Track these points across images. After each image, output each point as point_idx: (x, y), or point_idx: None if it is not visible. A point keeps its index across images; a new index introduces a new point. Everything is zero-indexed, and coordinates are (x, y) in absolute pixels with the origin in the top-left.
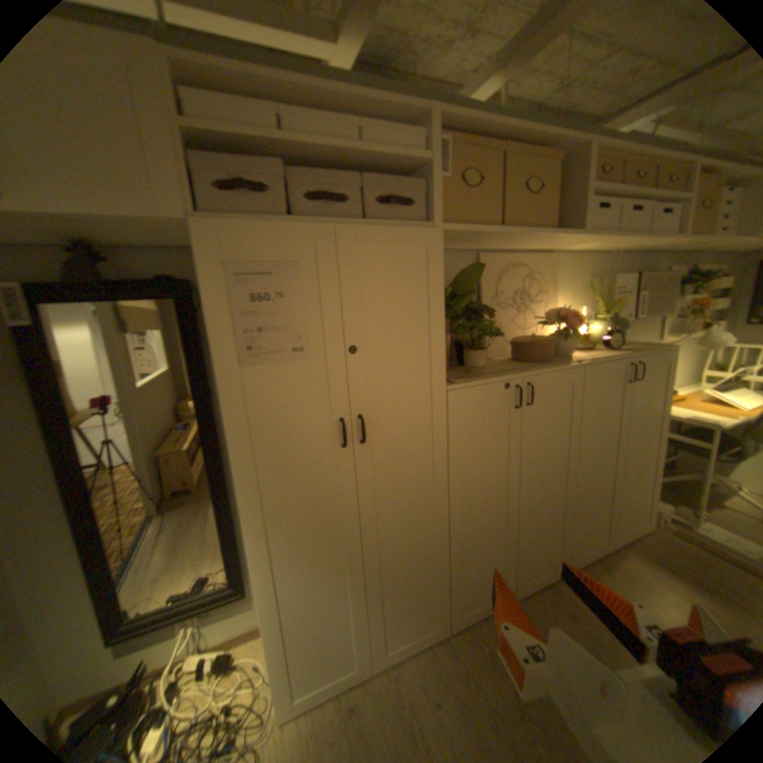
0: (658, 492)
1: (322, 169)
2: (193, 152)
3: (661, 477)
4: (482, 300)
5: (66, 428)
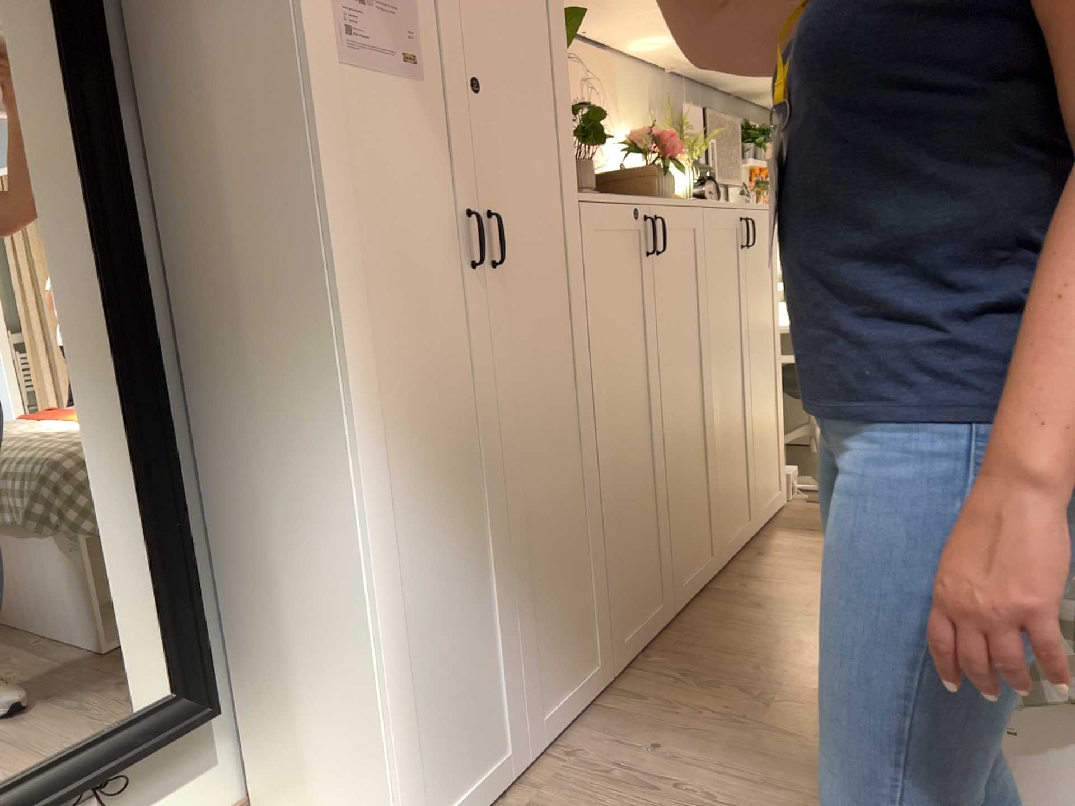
0: (779, 433)
1: None
2: None
3: (780, 408)
4: None
5: None
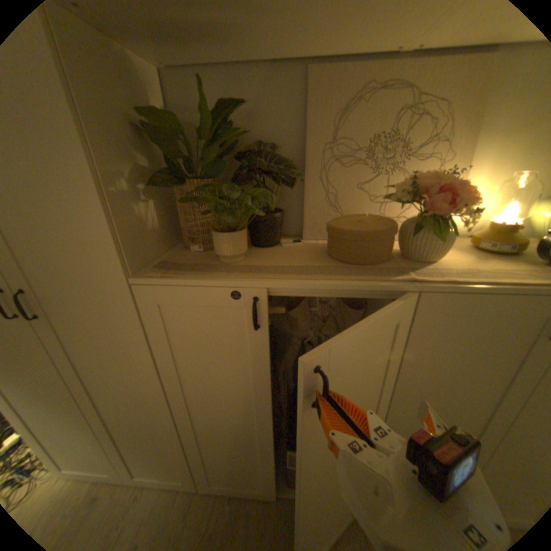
0: None
1: None
2: None
3: None
4: (308, 149)
5: None
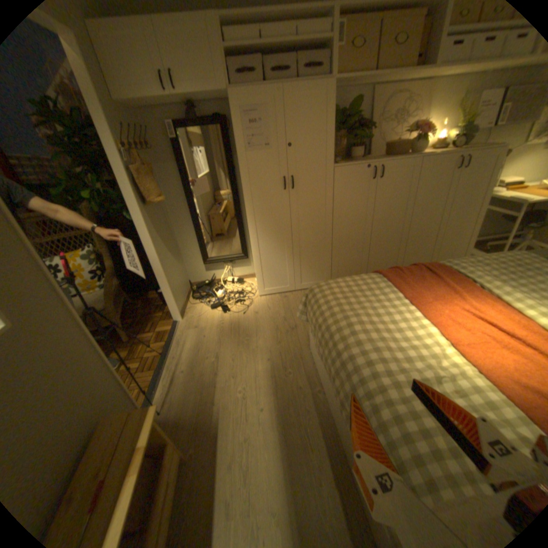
0: (474, 242)
1: (280, 51)
2: (226, 55)
3: (478, 233)
4: (373, 118)
5: (187, 181)
